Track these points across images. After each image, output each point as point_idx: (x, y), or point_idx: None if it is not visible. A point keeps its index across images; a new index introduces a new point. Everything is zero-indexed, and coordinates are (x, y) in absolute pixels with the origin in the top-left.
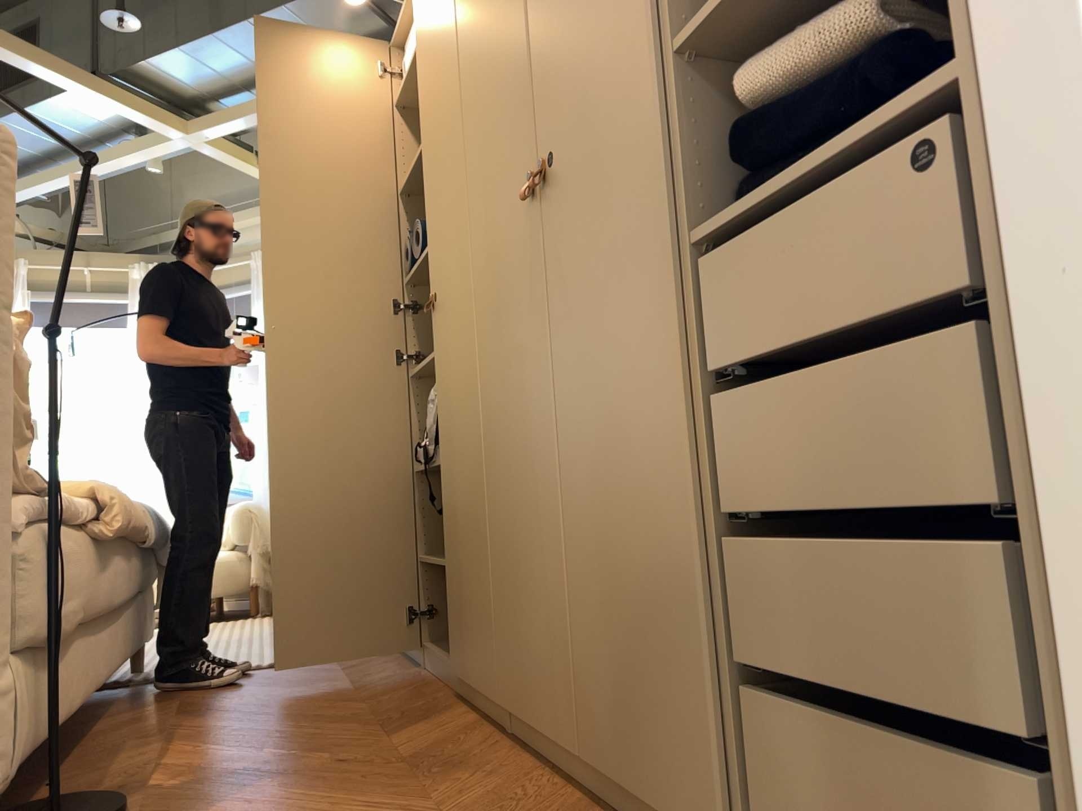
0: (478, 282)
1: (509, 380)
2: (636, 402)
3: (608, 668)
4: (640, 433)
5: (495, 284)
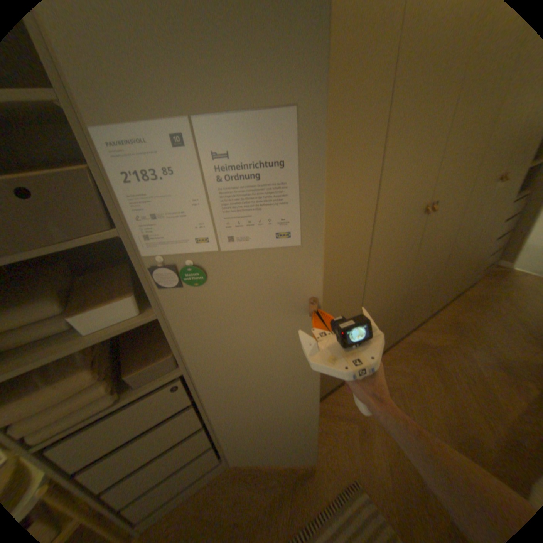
0: (469, 200)
1: (468, 233)
2: (497, 229)
3: (470, 277)
4: (495, 234)
5: (477, 203)
